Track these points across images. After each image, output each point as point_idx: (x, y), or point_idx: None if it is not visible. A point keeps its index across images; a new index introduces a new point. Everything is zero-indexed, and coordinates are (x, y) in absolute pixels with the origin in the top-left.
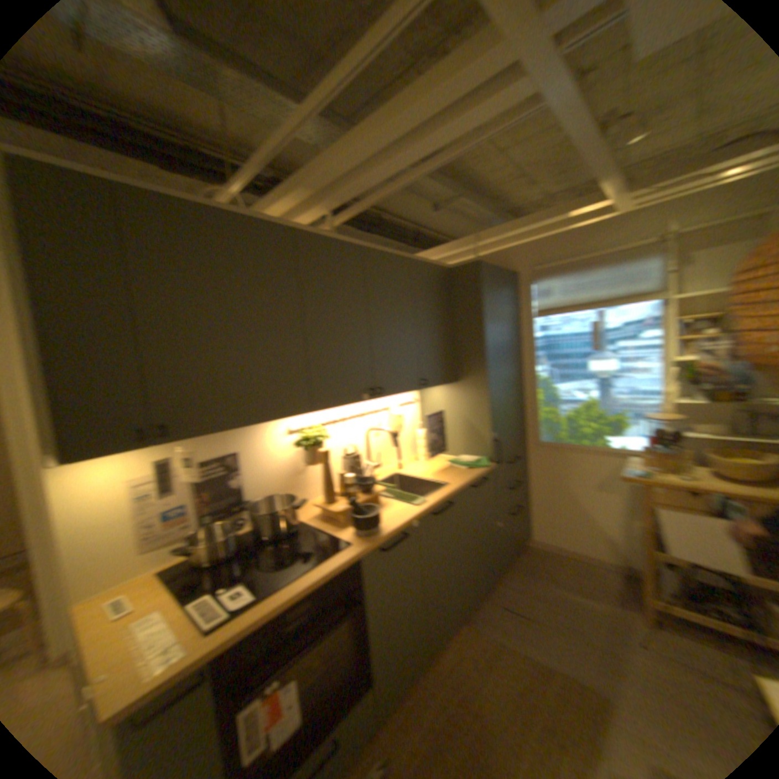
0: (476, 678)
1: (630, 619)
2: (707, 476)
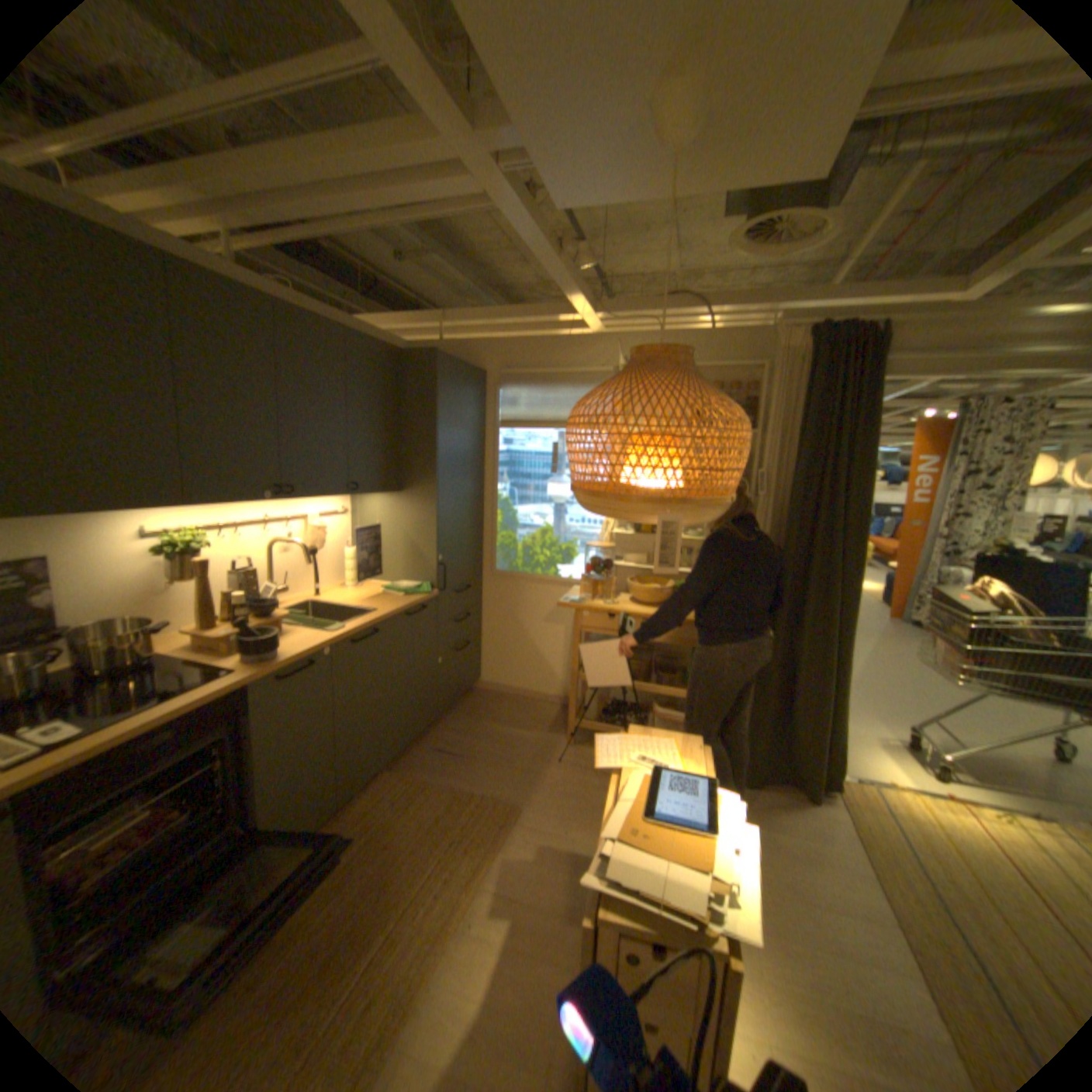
0: (388, 818)
1: (555, 742)
2: (625, 601)
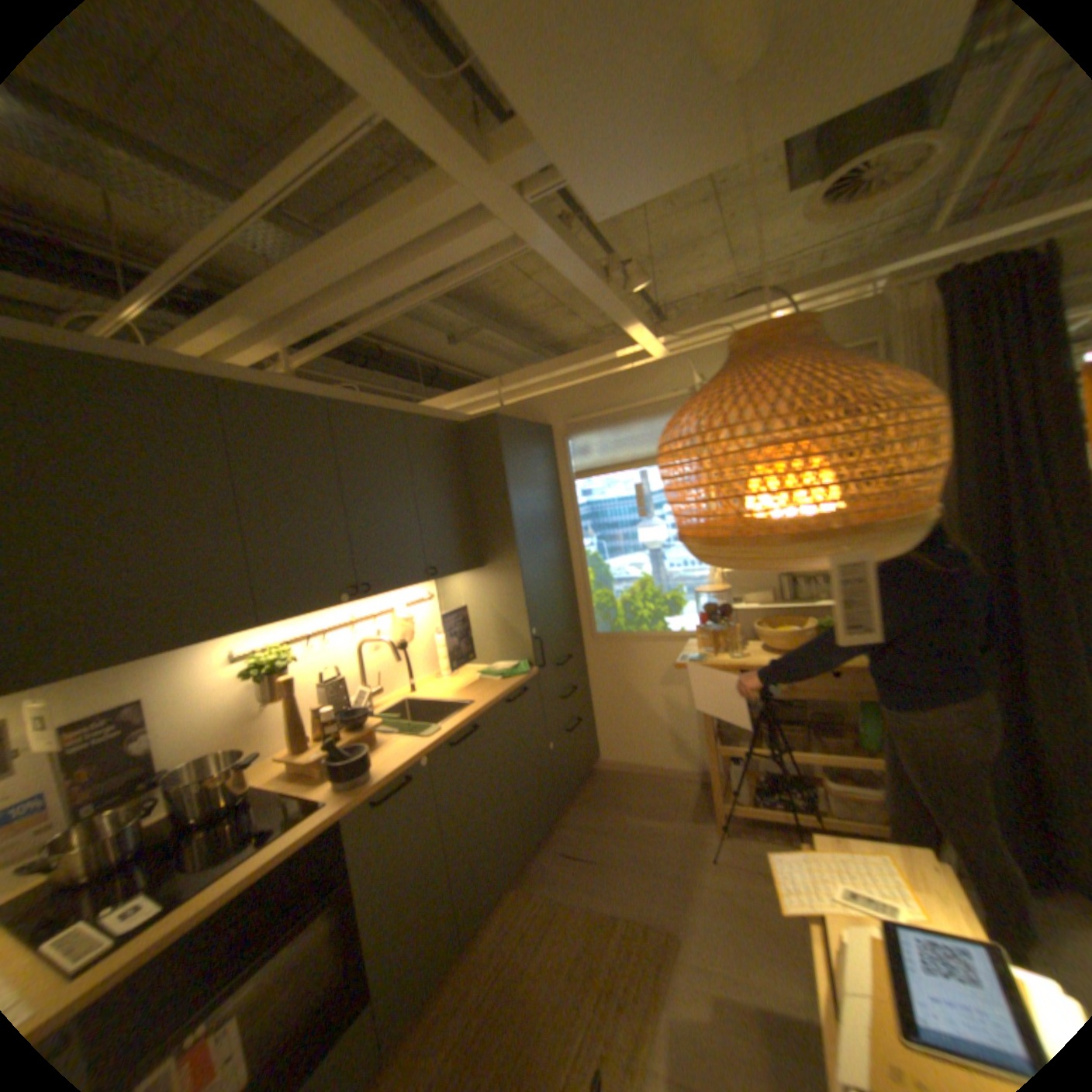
0: (521, 955)
1: (703, 834)
2: (757, 651)
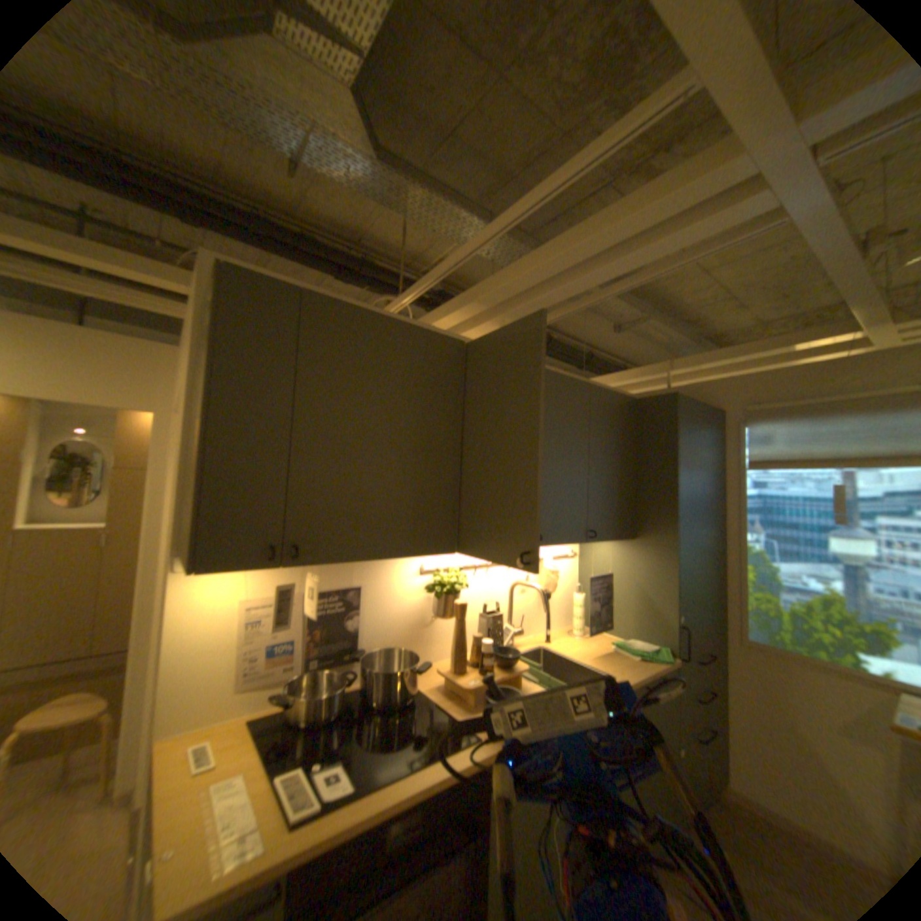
0: None
1: None
2: None
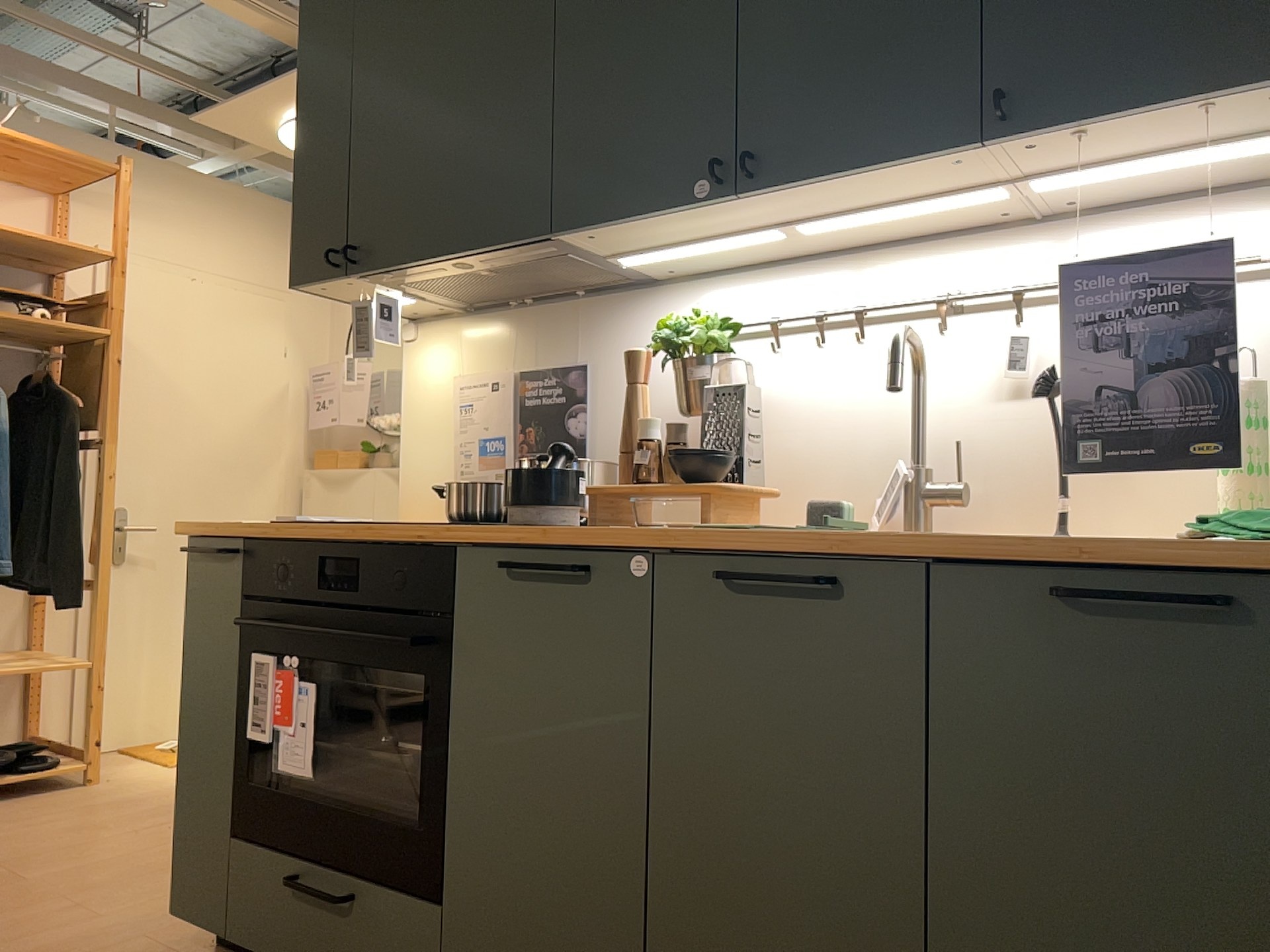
0: None
1: None
2: None
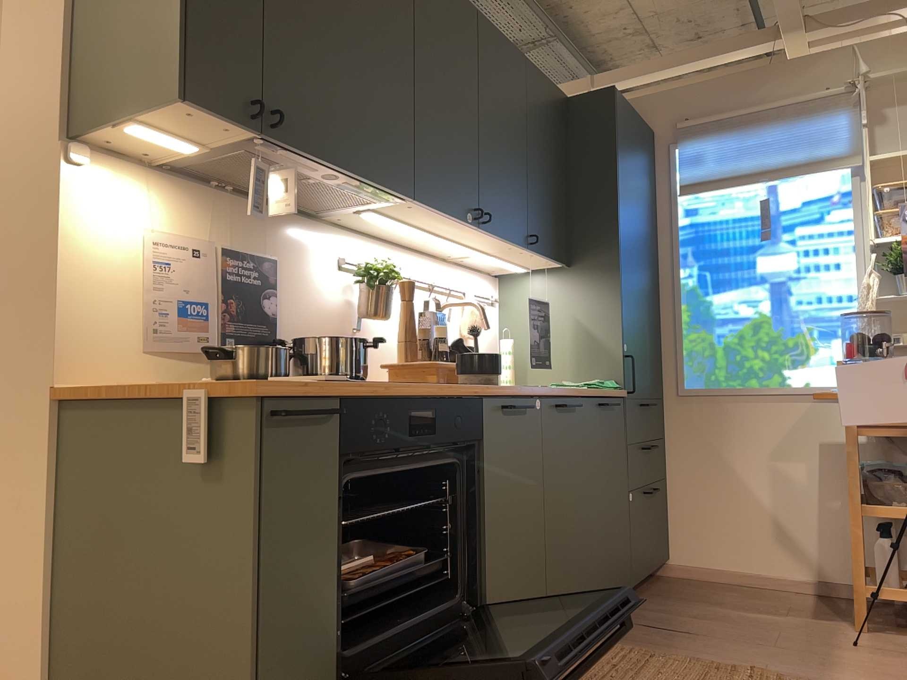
0: (619, 676)
1: (833, 625)
2: None
